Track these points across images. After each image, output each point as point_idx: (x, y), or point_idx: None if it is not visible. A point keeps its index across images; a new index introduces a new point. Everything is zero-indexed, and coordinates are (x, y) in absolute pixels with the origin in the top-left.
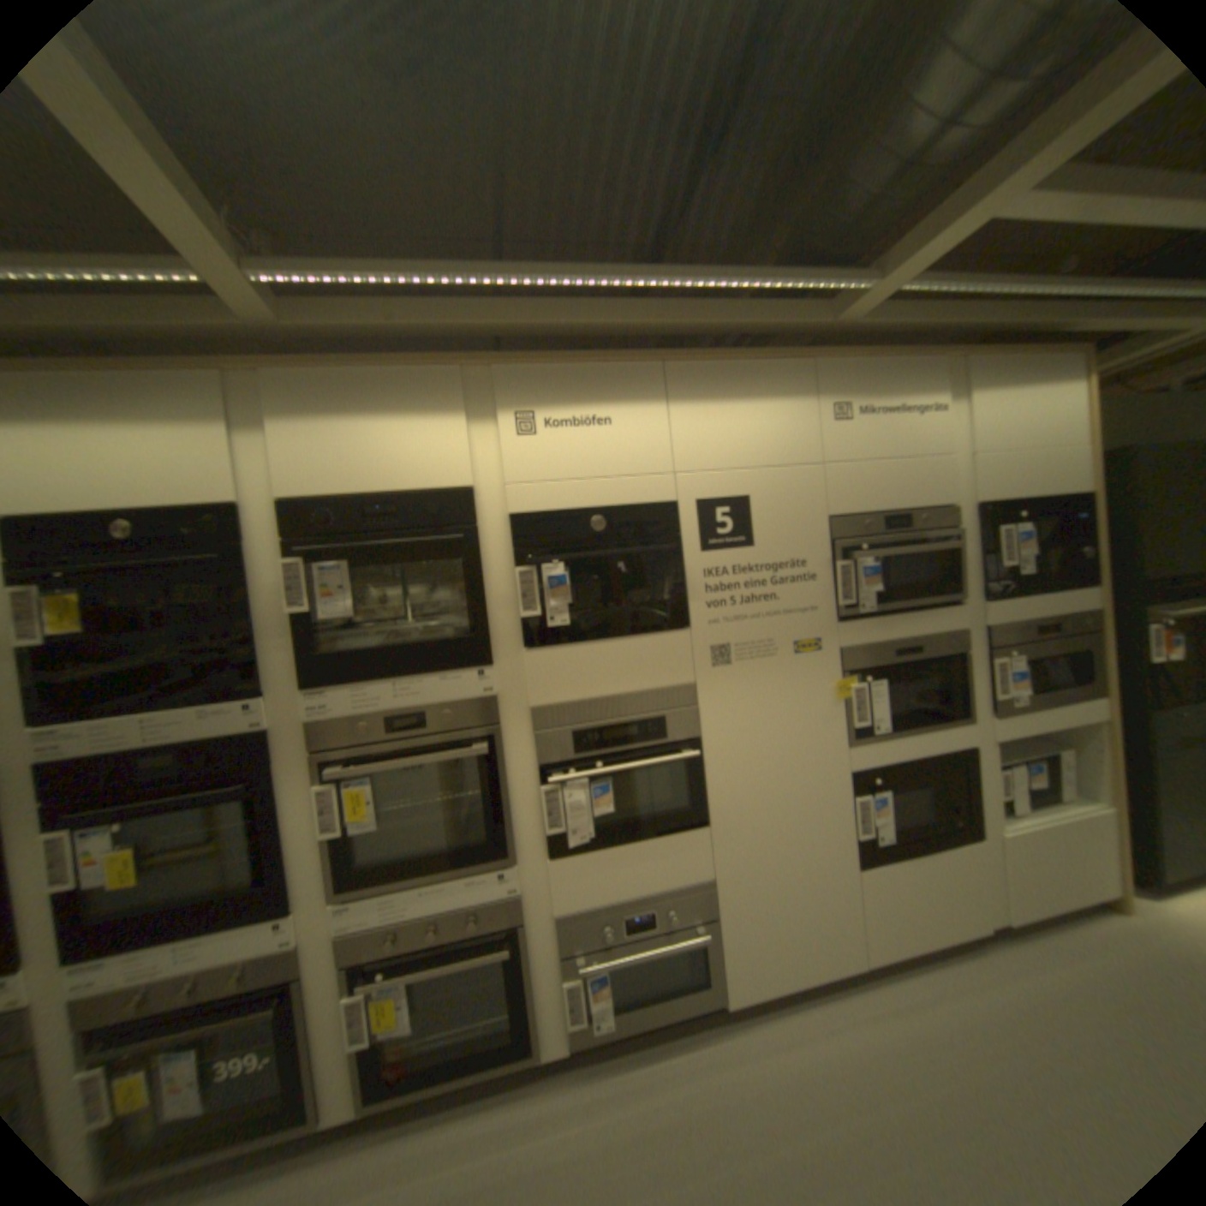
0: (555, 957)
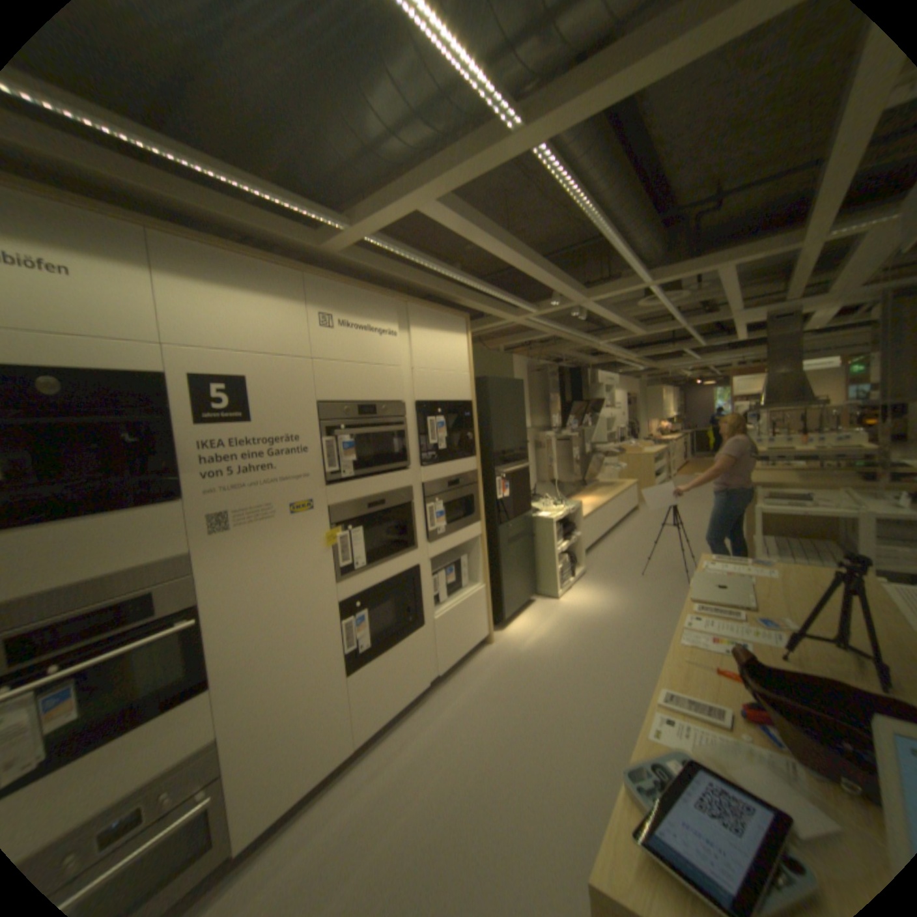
0: None
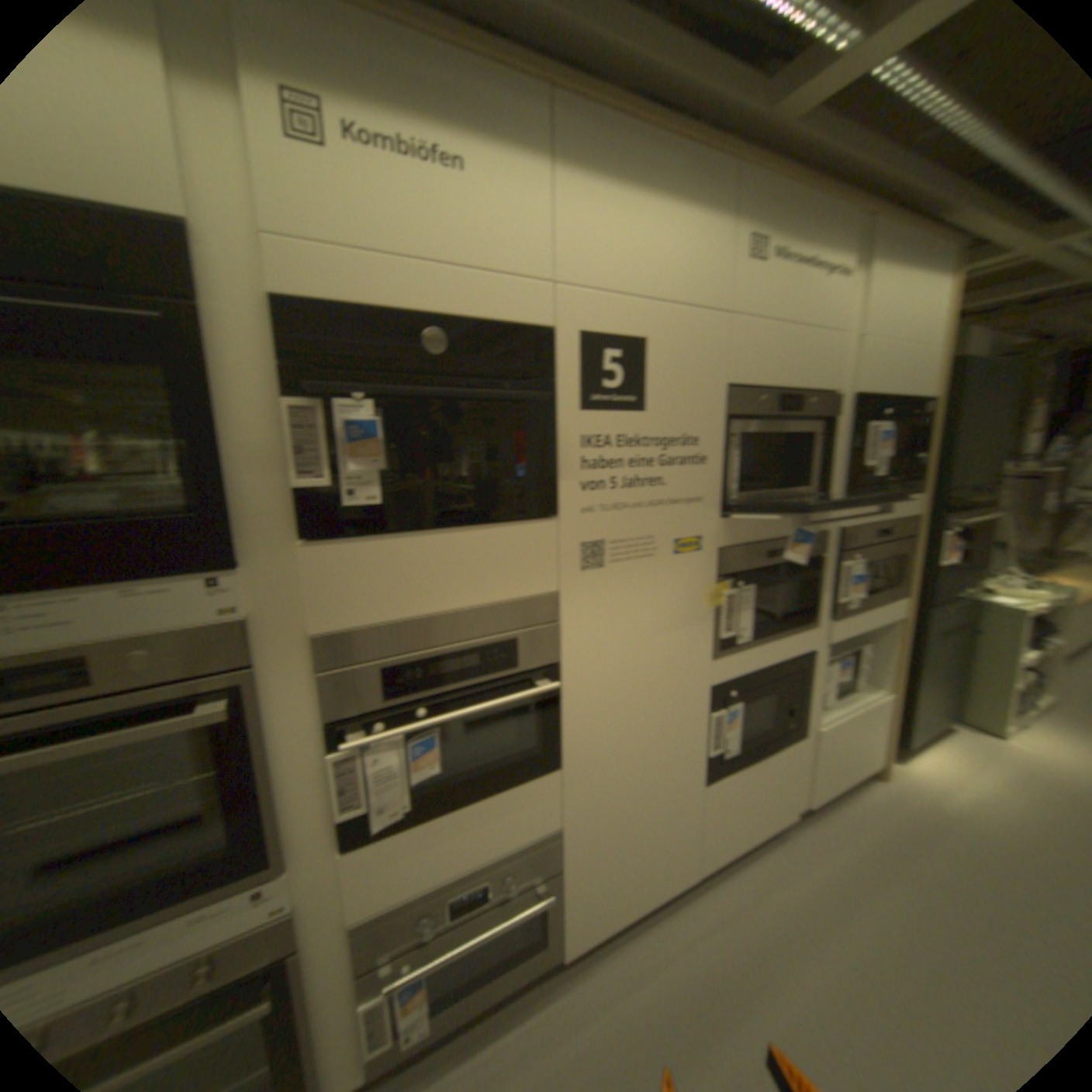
0: (349, 973)
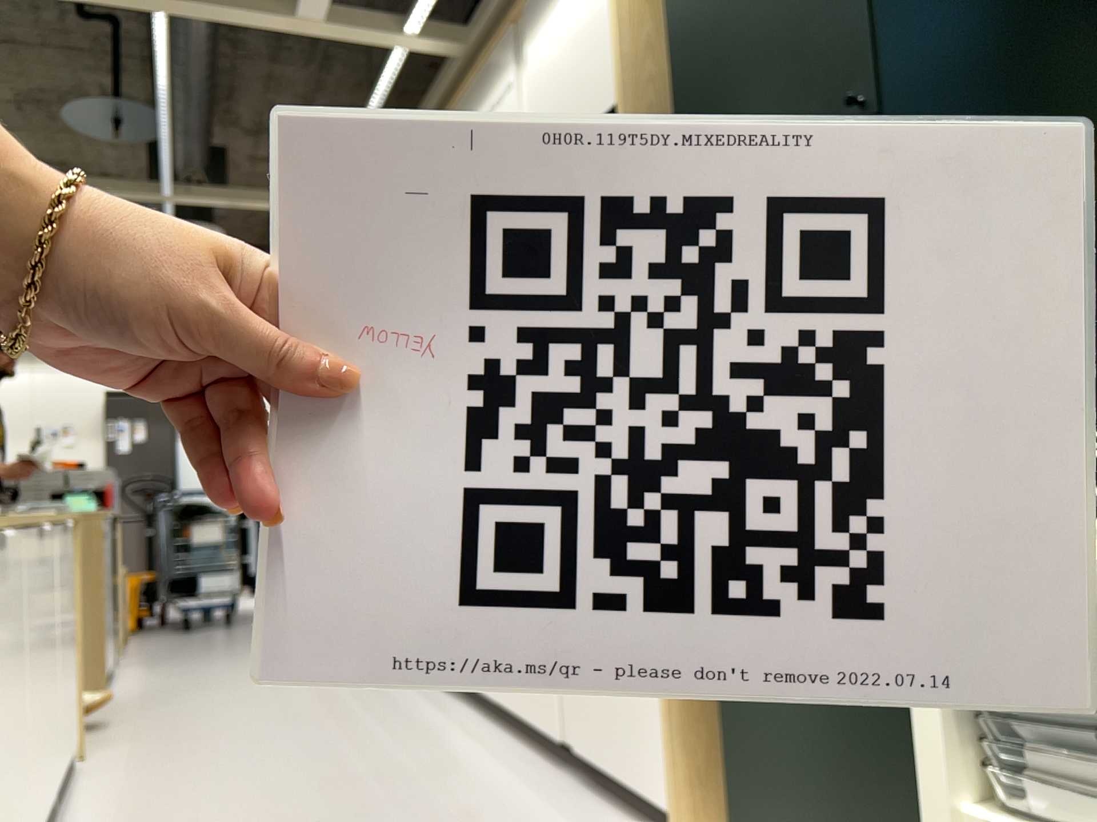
0: None
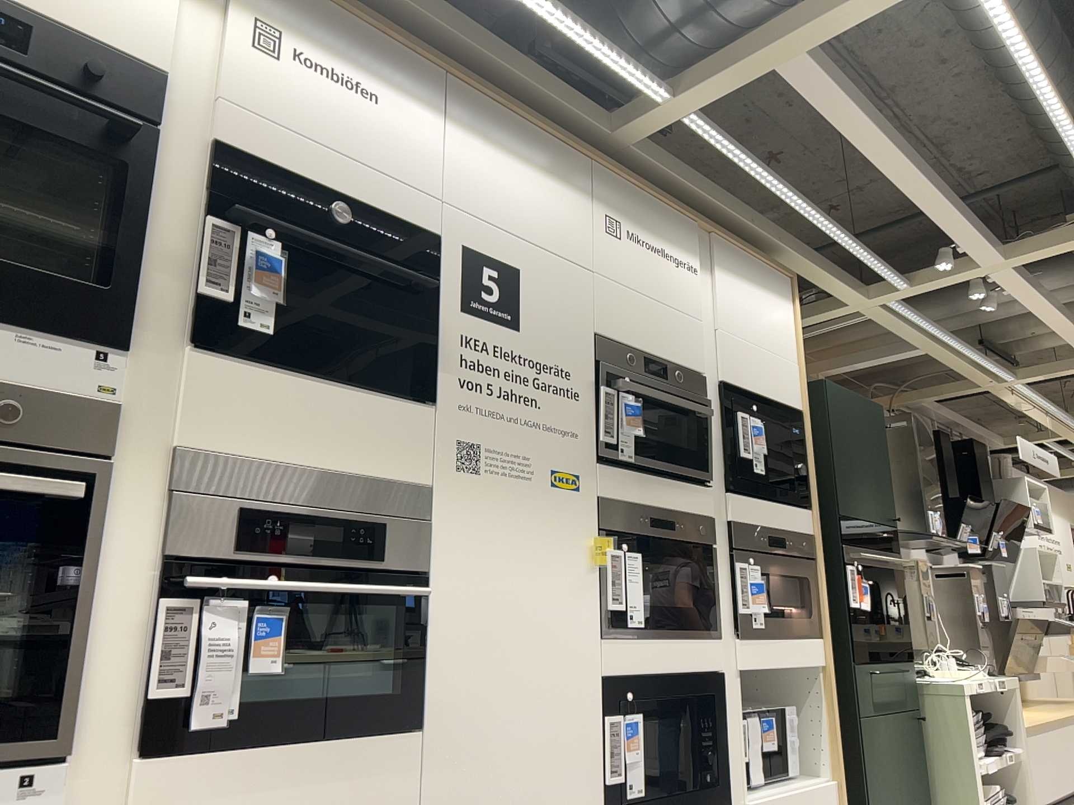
0: None
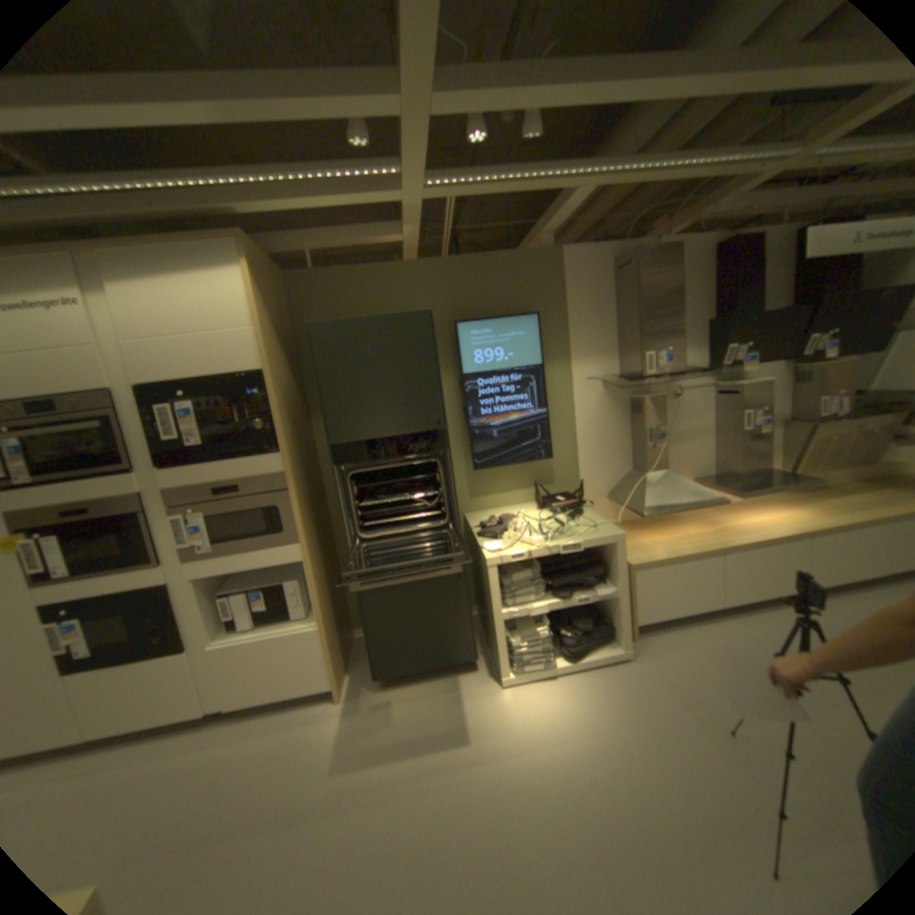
0: None
